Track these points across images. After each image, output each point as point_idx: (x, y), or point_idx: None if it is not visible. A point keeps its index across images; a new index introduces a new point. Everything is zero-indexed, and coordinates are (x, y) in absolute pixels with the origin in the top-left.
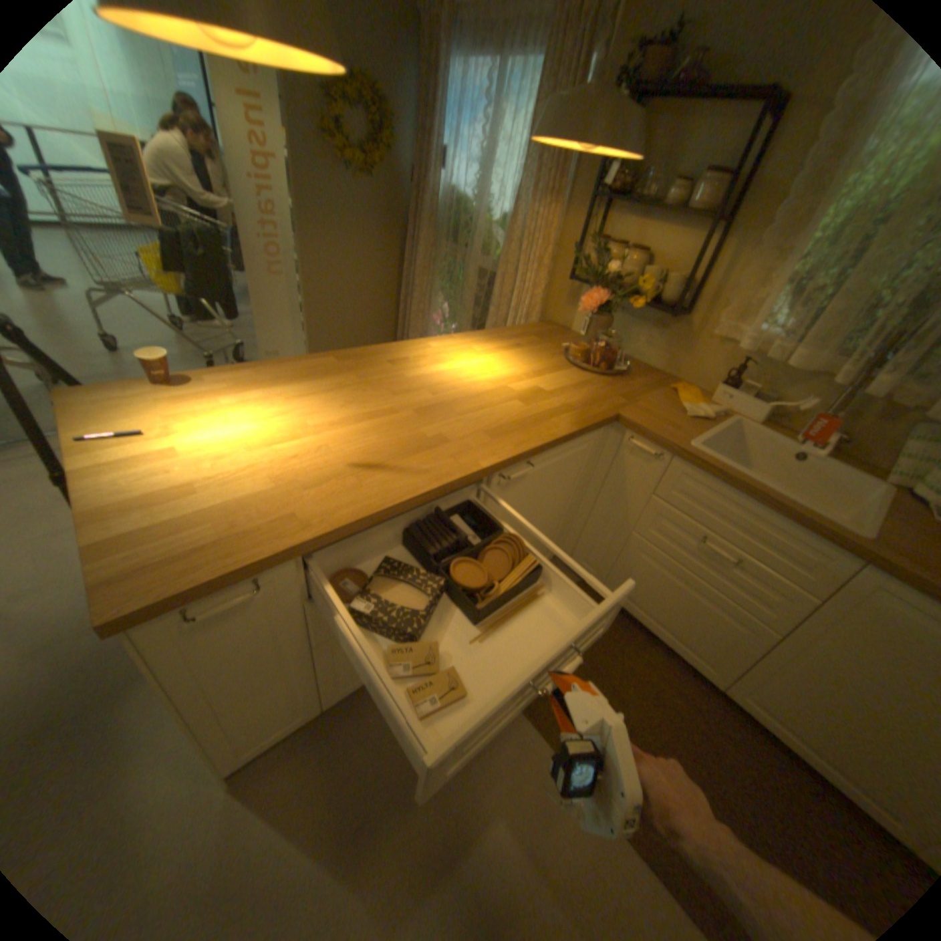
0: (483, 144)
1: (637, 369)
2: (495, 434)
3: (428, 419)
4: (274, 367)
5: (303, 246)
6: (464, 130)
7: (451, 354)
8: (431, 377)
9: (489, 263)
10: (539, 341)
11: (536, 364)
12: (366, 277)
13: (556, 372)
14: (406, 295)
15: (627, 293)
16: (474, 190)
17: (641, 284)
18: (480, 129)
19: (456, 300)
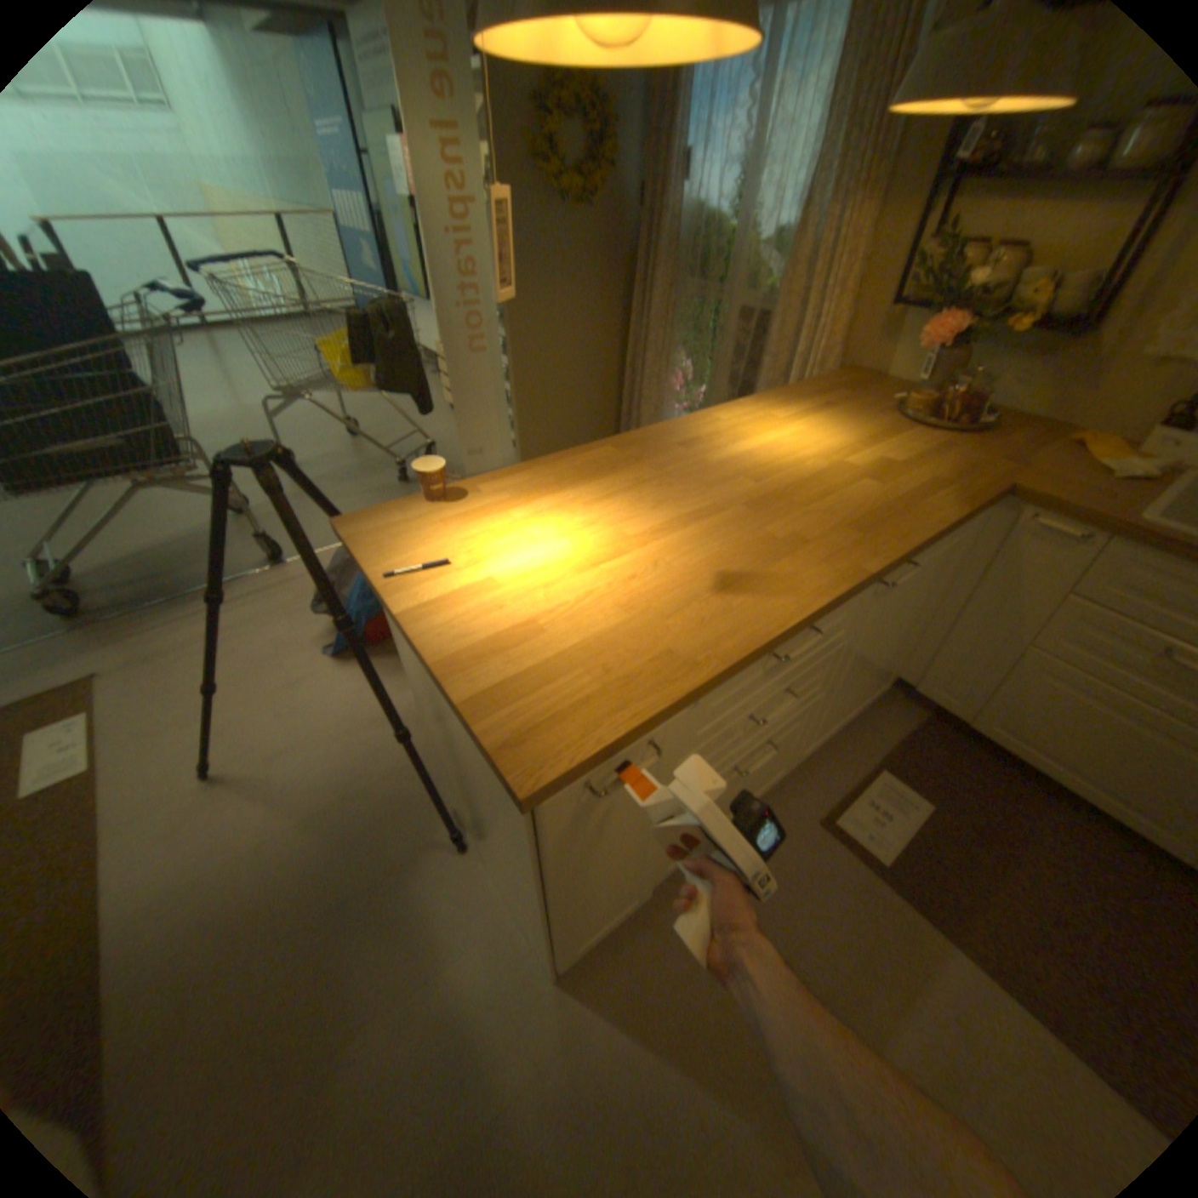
0: (748, 134)
1: (1008, 419)
2: (864, 525)
3: (768, 514)
4: (549, 465)
5: (512, 309)
6: (716, 120)
7: (750, 425)
8: (742, 458)
9: (758, 298)
10: (853, 394)
11: (867, 426)
12: (583, 339)
13: (899, 434)
14: (633, 355)
15: (1000, 311)
16: (732, 200)
17: (1018, 296)
18: (742, 114)
19: (706, 354)
